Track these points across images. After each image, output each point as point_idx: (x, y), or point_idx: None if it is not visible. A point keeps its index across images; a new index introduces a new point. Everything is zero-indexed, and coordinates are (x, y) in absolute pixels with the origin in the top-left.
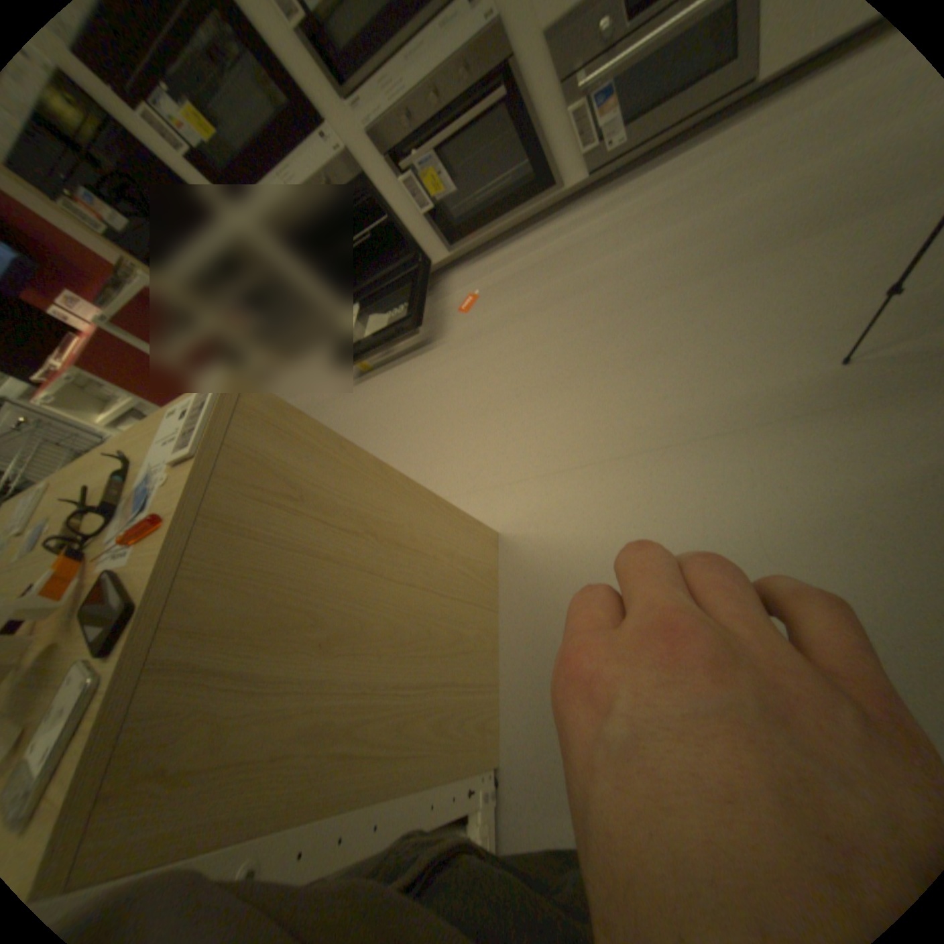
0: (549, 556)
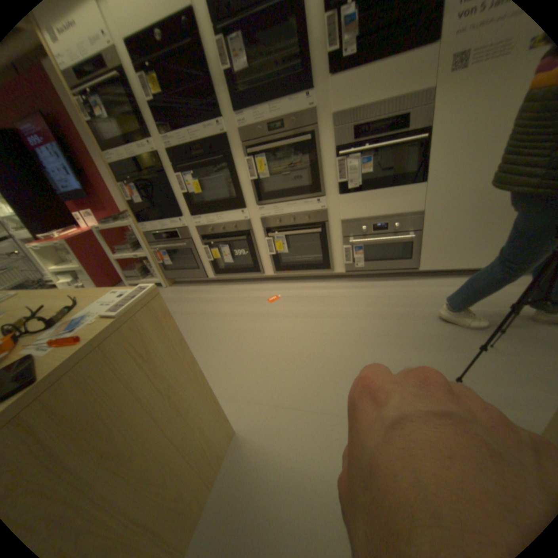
0: (257, 460)
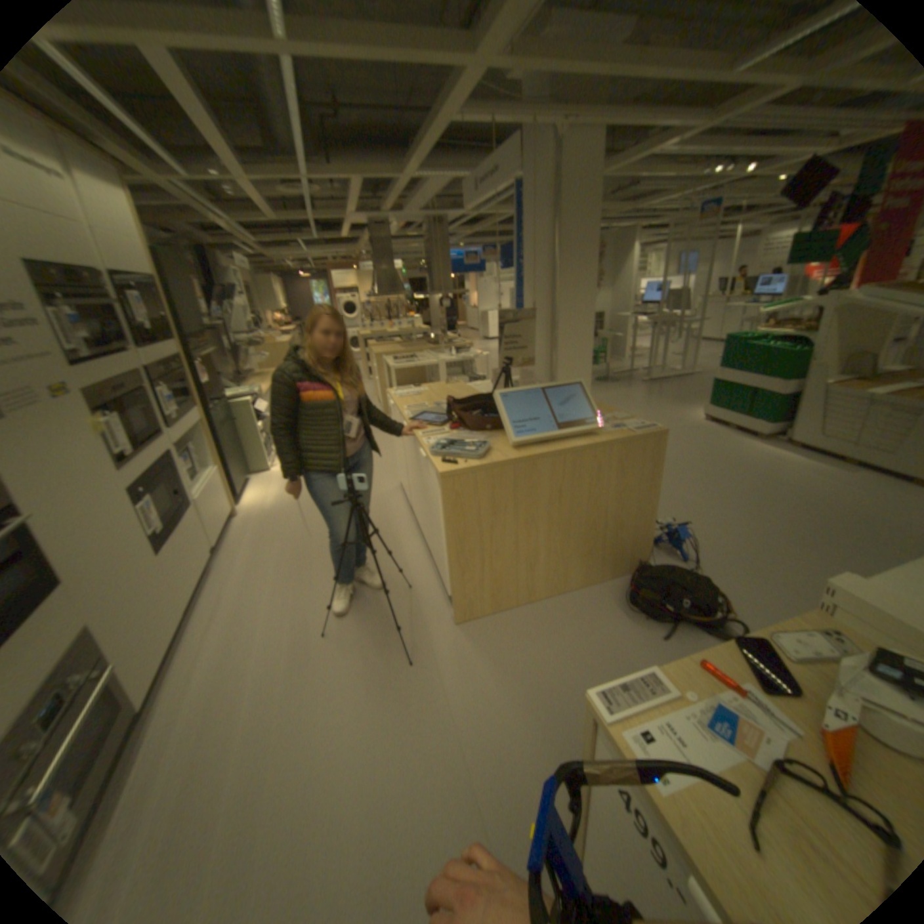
0: None
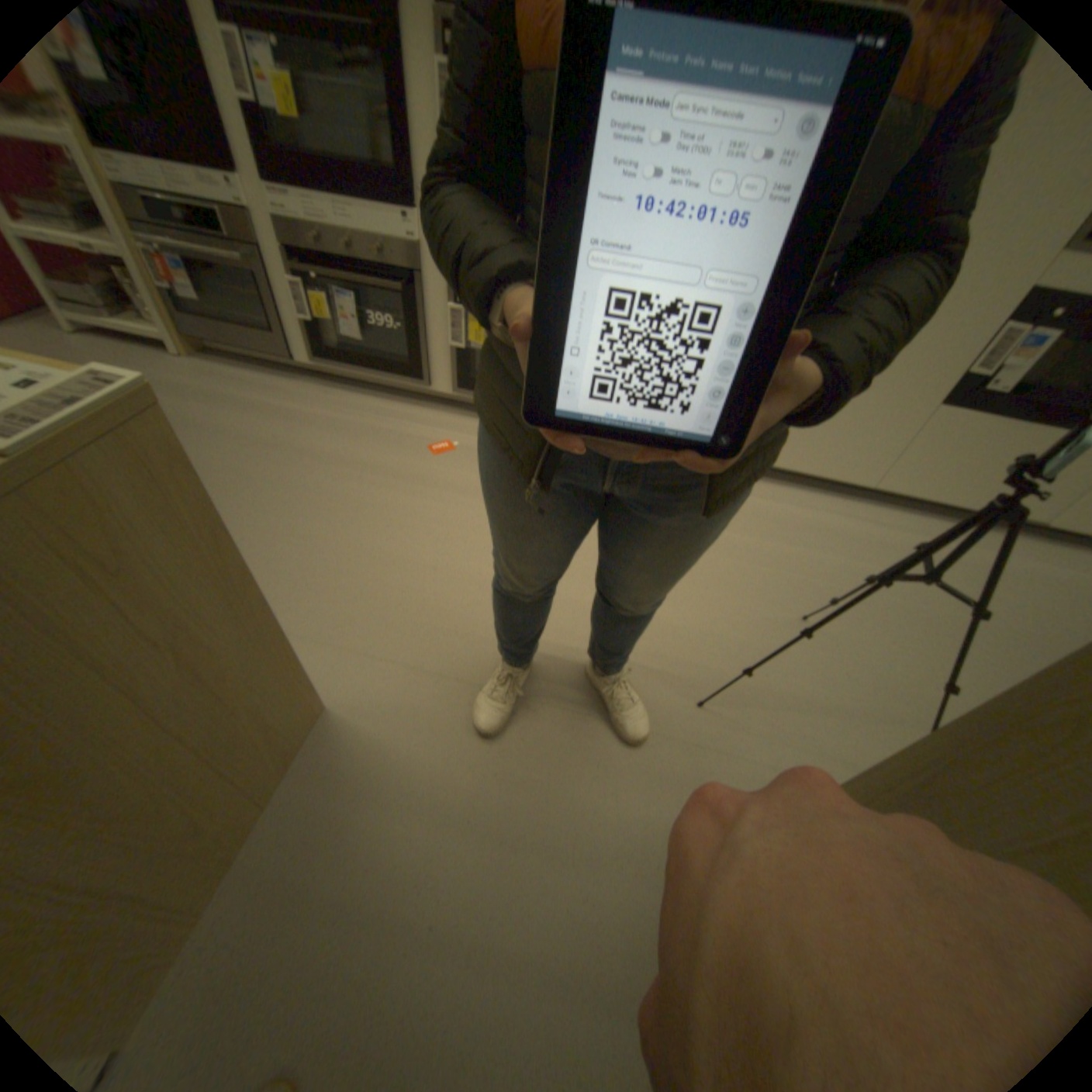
0: (365, 763)
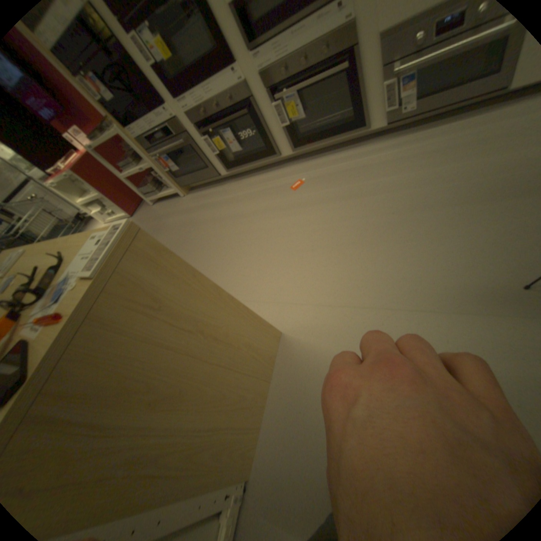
0: (307, 357)
